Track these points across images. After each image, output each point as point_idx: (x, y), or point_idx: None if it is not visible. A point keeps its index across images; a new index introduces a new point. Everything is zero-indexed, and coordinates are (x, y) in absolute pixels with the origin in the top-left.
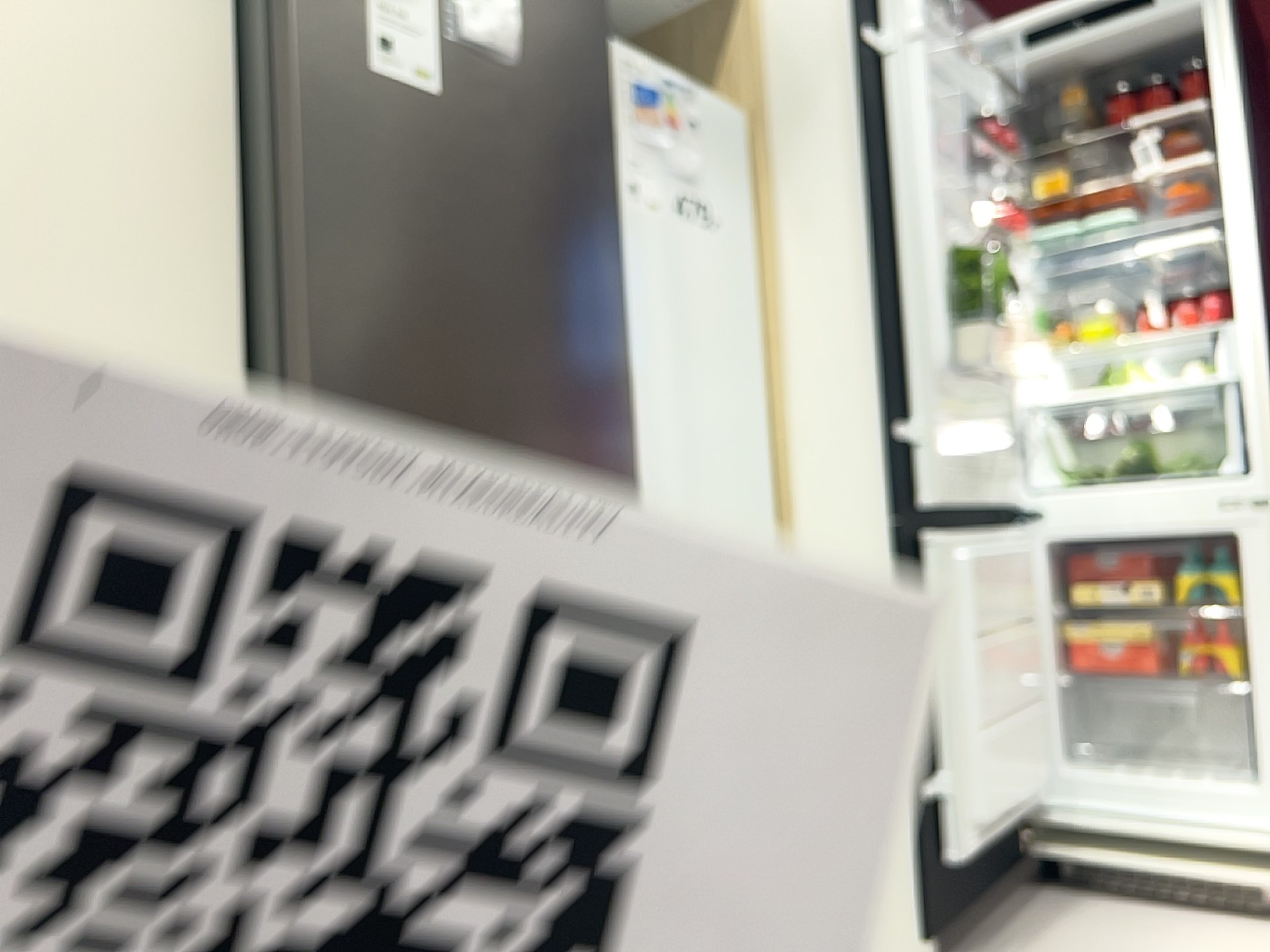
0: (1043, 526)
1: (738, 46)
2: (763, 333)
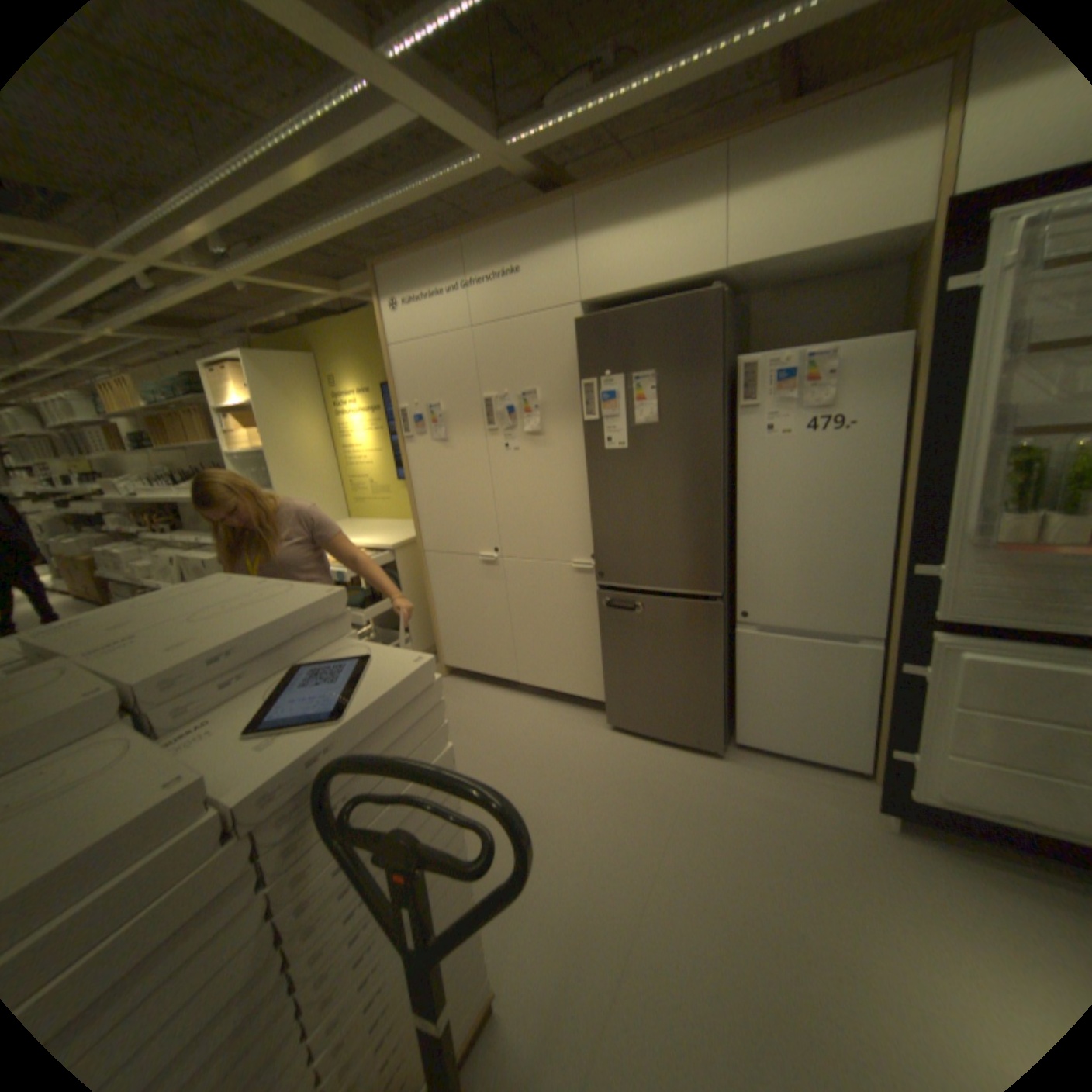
0: None
1: (930, 273)
2: (908, 478)
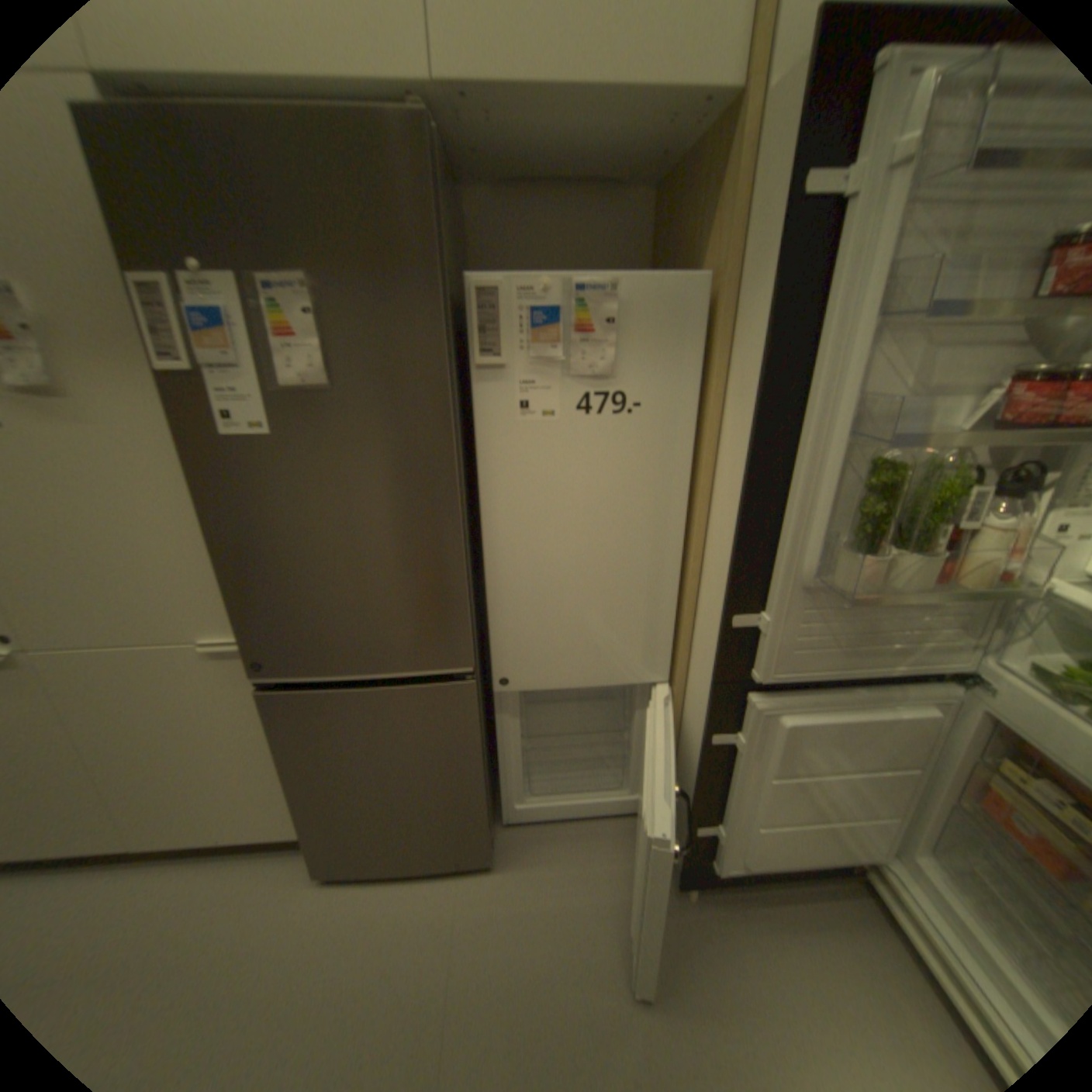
0: (987, 698)
1: (730, 179)
2: (696, 482)
